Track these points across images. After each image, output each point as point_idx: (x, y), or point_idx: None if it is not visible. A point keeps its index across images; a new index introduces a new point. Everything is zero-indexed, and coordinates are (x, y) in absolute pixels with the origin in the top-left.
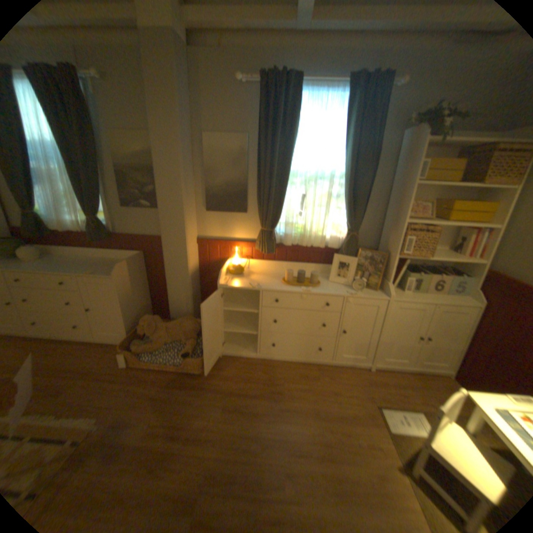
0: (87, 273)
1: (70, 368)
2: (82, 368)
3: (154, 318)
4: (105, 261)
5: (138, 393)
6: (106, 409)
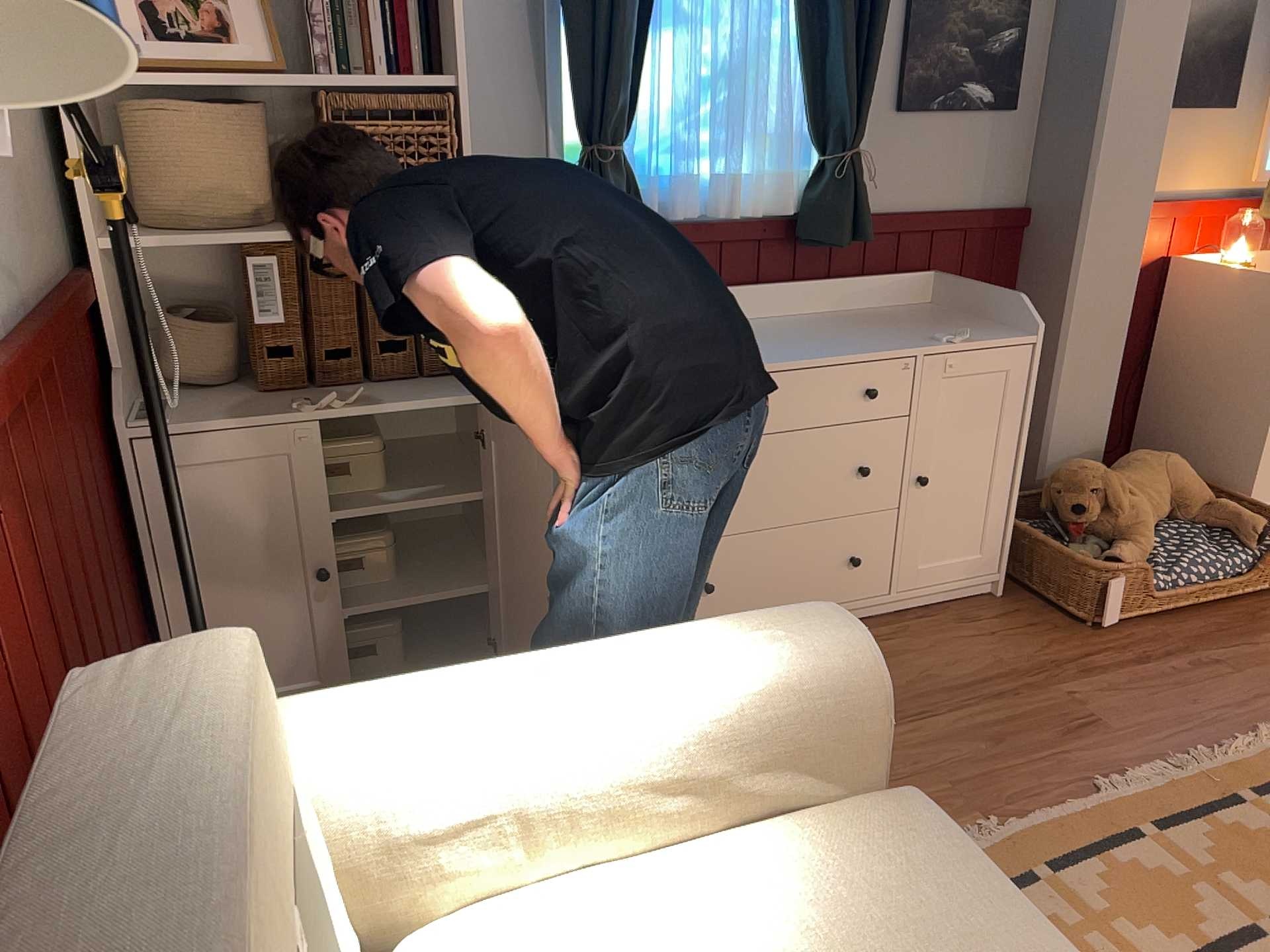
0: (949, 336)
1: (962, 671)
2: (994, 662)
3: (1090, 461)
4: (835, 316)
5: (1236, 652)
6: (1251, 698)
